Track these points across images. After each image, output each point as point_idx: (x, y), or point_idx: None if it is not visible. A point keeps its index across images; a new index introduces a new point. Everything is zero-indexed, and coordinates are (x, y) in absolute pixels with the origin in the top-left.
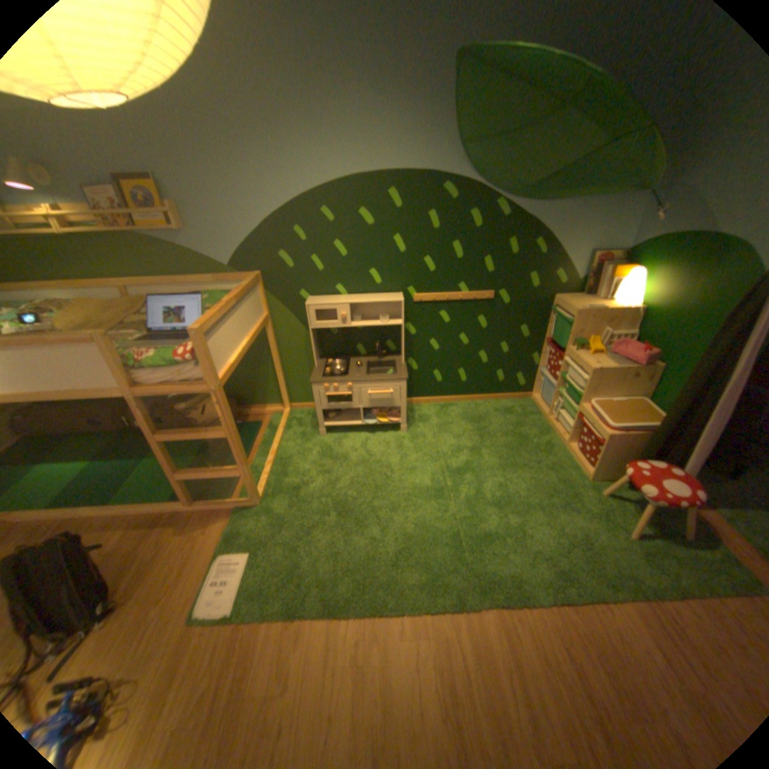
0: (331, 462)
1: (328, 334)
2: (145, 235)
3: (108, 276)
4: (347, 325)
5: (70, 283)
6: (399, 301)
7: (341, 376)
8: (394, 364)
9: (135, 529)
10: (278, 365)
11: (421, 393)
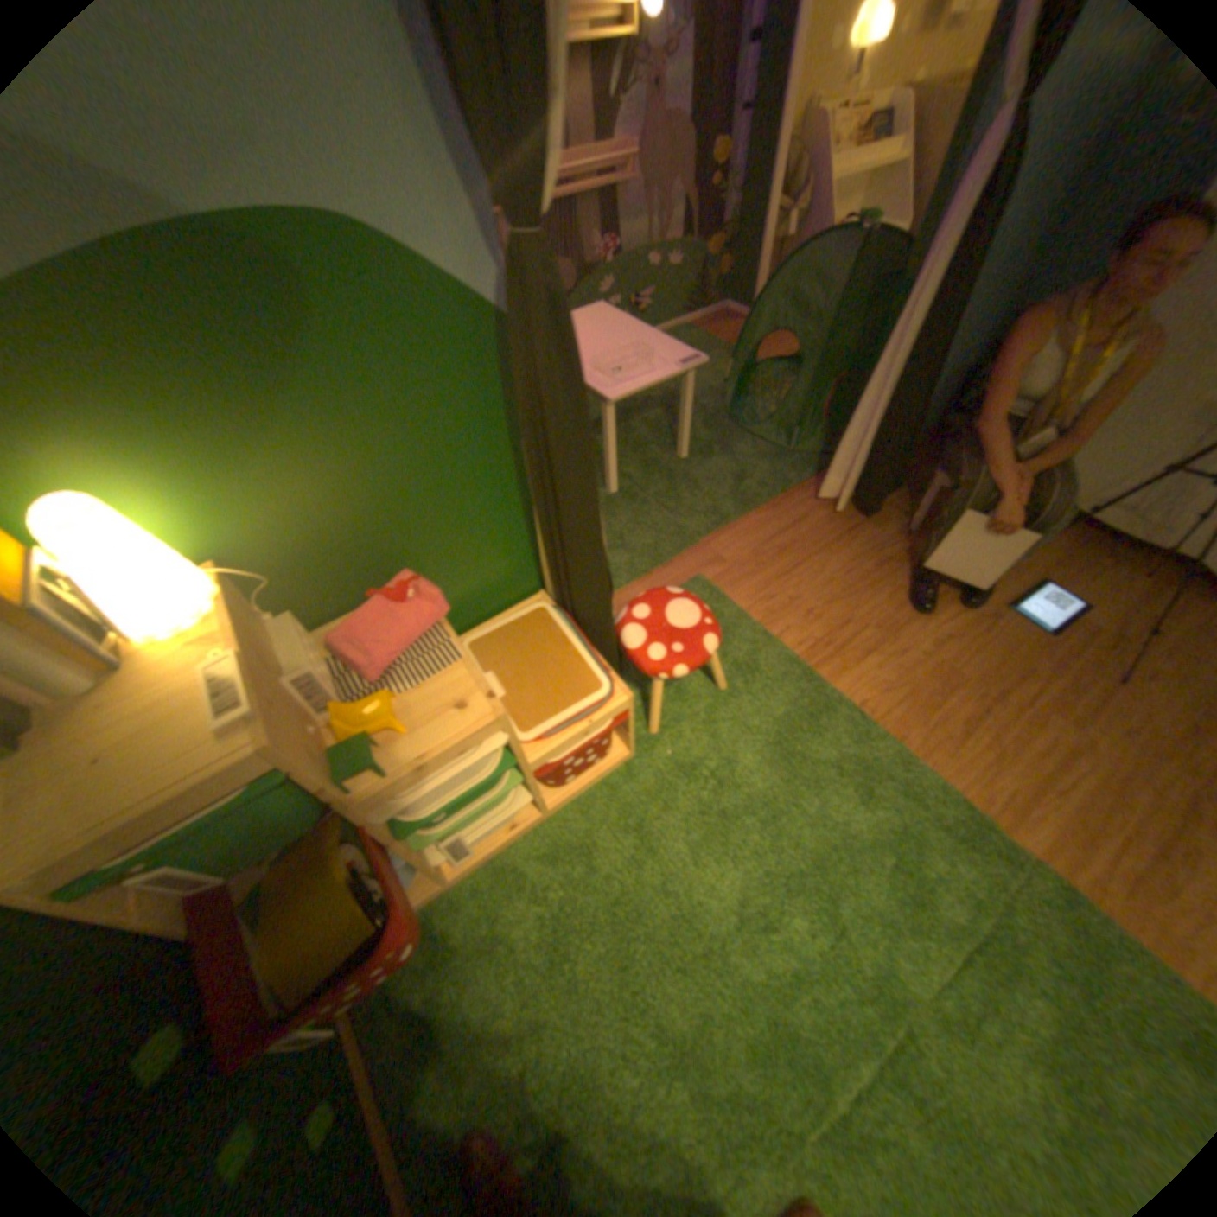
0: None
1: None
2: None
3: None
4: None
5: None
6: None
7: None
8: None
9: None
10: None
11: None
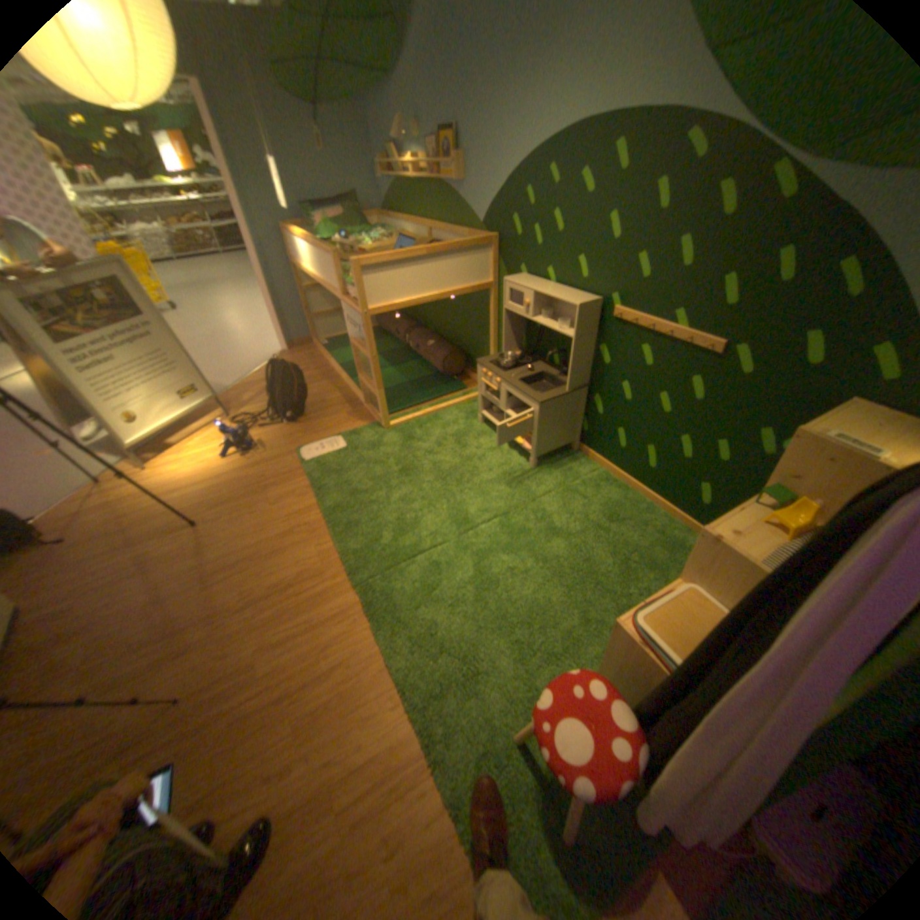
0: (453, 442)
1: (531, 324)
2: (447, 184)
3: (429, 219)
4: (529, 317)
5: (412, 220)
6: (575, 305)
7: (502, 370)
8: (560, 386)
9: (344, 399)
10: (491, 340)
11: (600, 449)
